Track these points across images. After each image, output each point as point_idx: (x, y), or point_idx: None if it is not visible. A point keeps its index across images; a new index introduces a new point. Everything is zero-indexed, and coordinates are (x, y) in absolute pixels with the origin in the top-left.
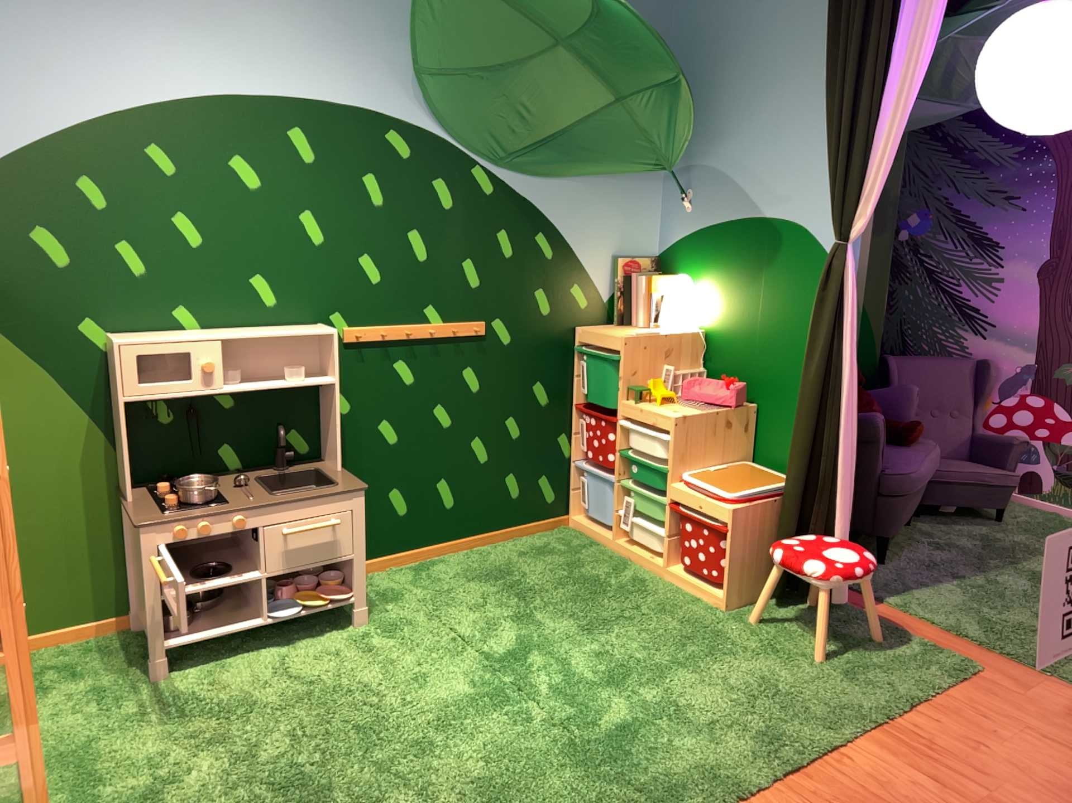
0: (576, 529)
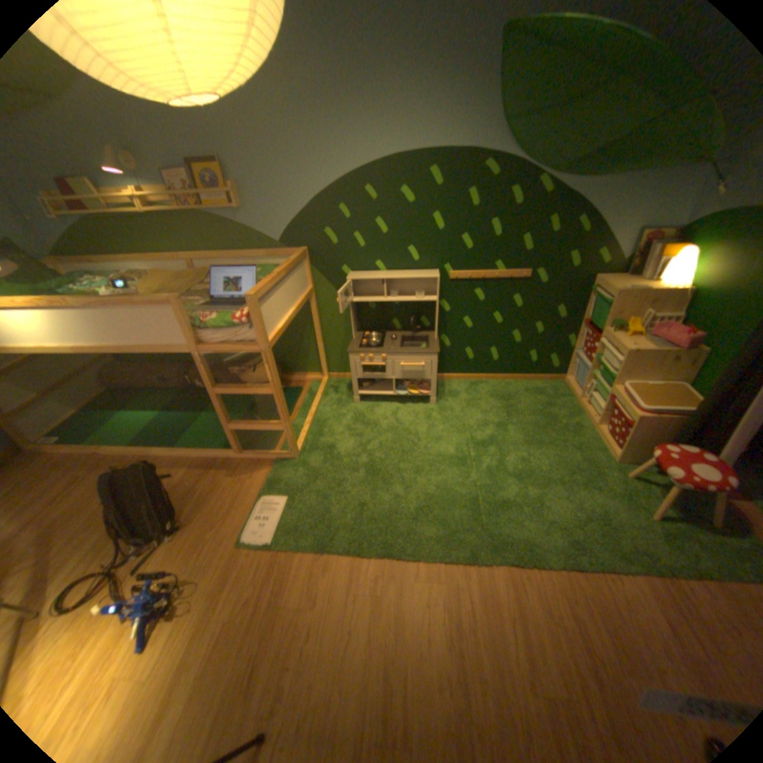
0: (566, 384)
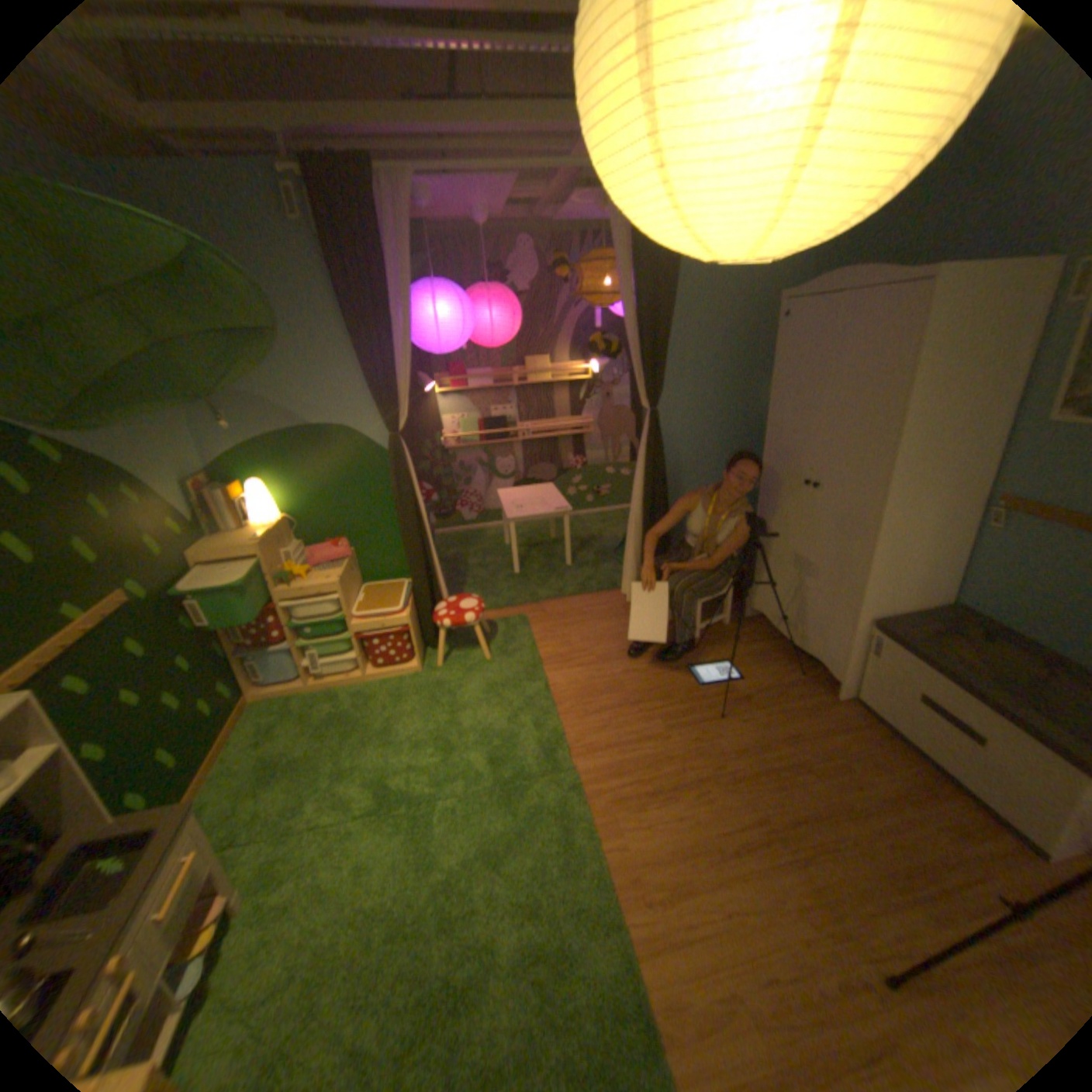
0: (255, 702)
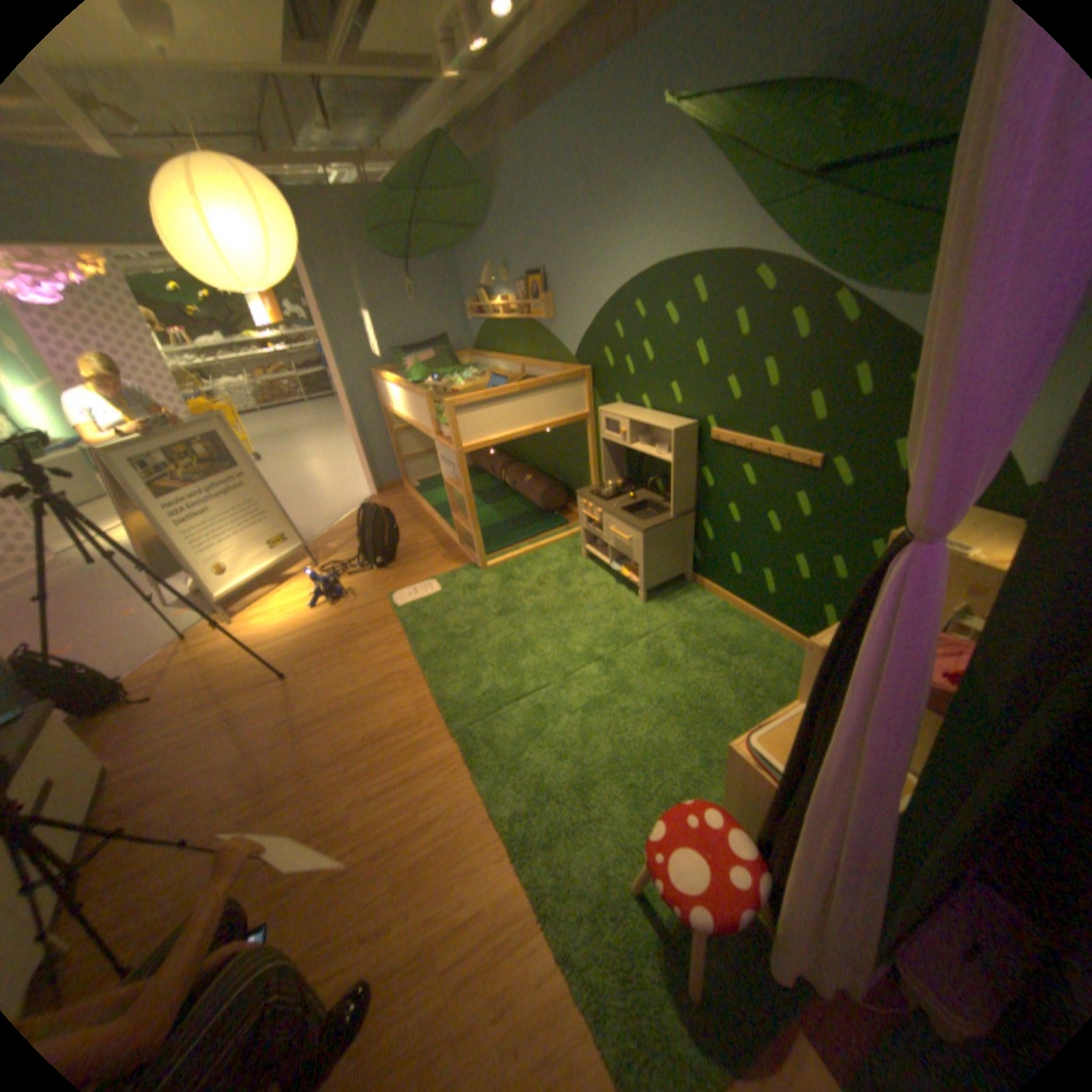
0: None
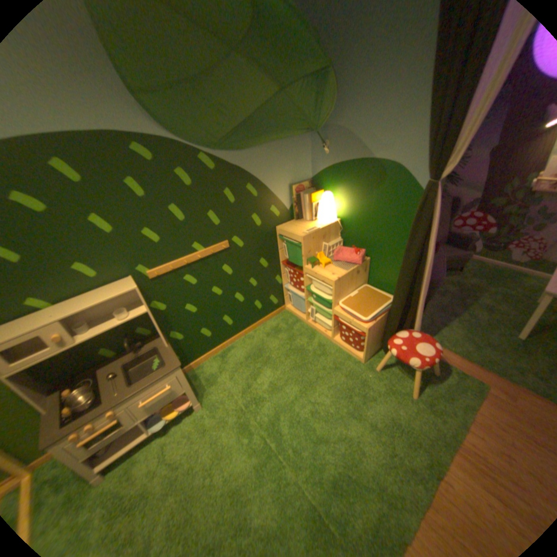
0: (288, 311)
